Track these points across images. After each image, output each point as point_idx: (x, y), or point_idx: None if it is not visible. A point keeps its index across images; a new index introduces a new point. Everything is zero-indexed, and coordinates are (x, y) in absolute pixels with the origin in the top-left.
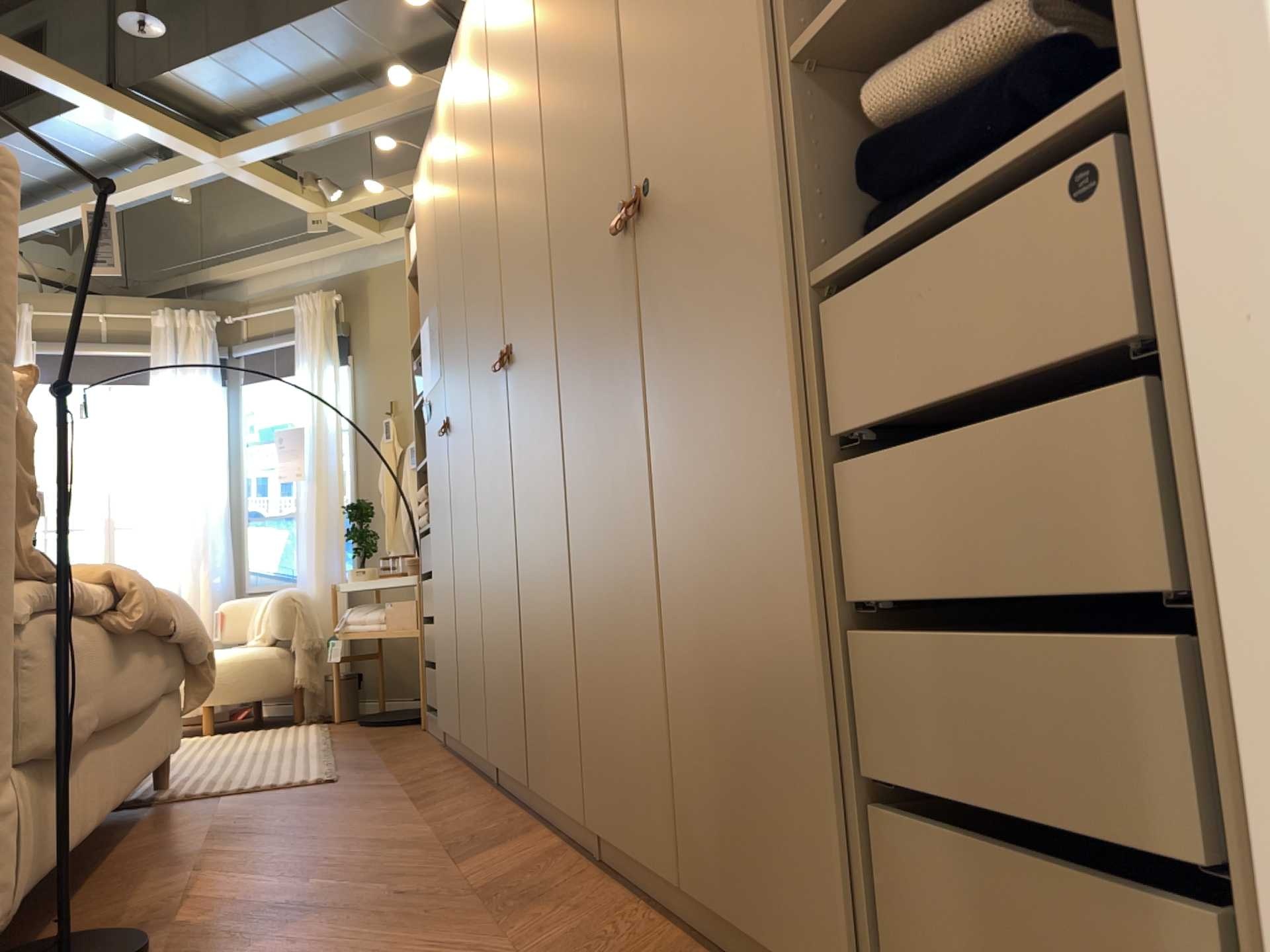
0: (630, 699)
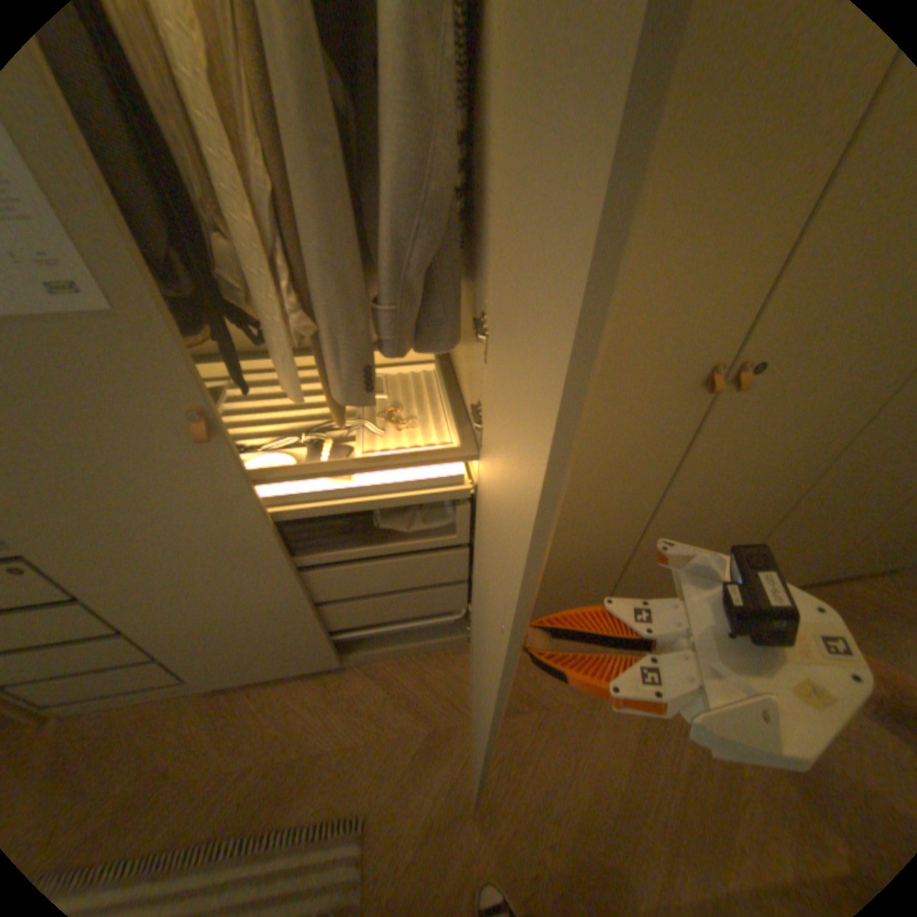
0: (816, 557)
